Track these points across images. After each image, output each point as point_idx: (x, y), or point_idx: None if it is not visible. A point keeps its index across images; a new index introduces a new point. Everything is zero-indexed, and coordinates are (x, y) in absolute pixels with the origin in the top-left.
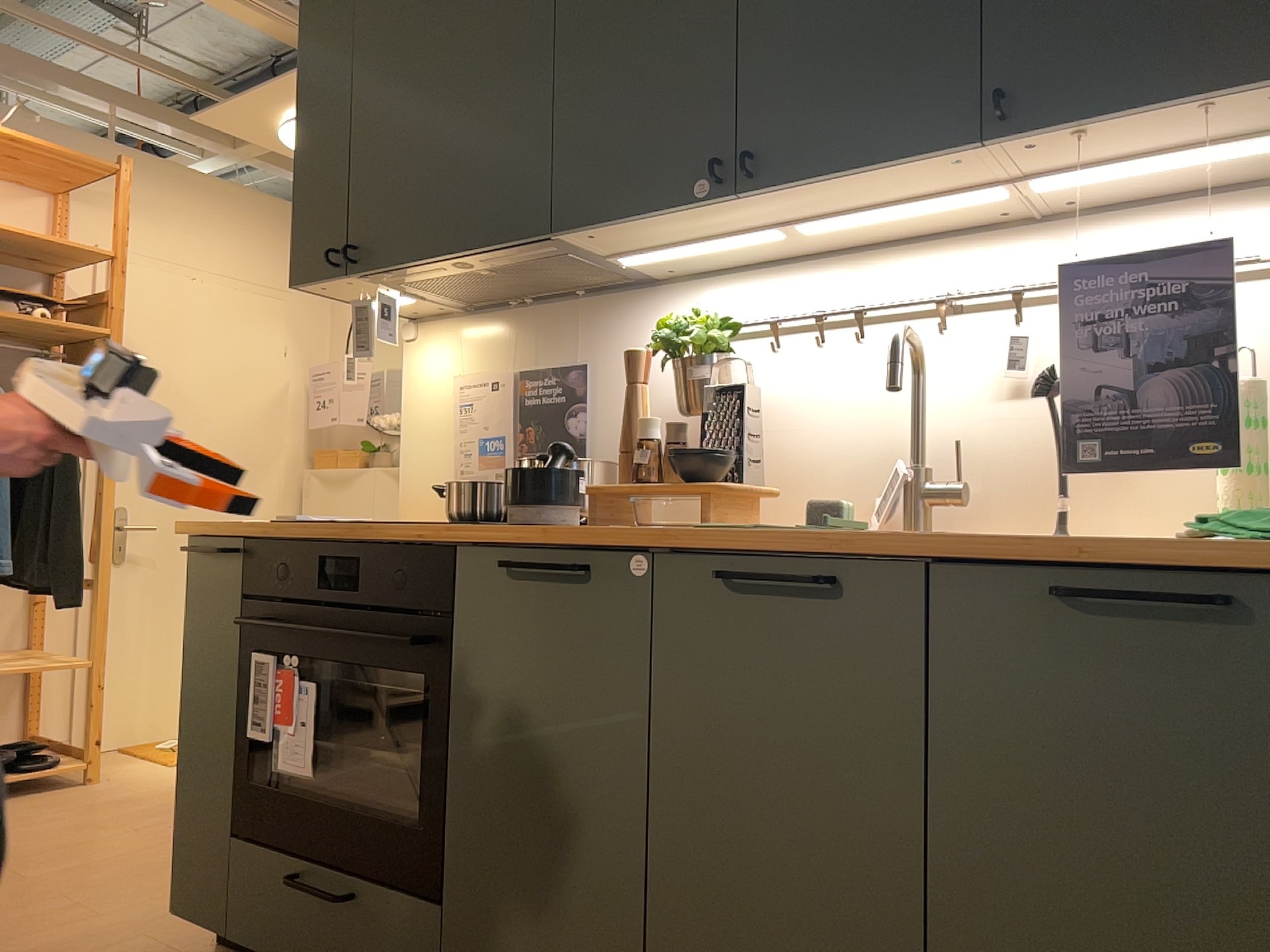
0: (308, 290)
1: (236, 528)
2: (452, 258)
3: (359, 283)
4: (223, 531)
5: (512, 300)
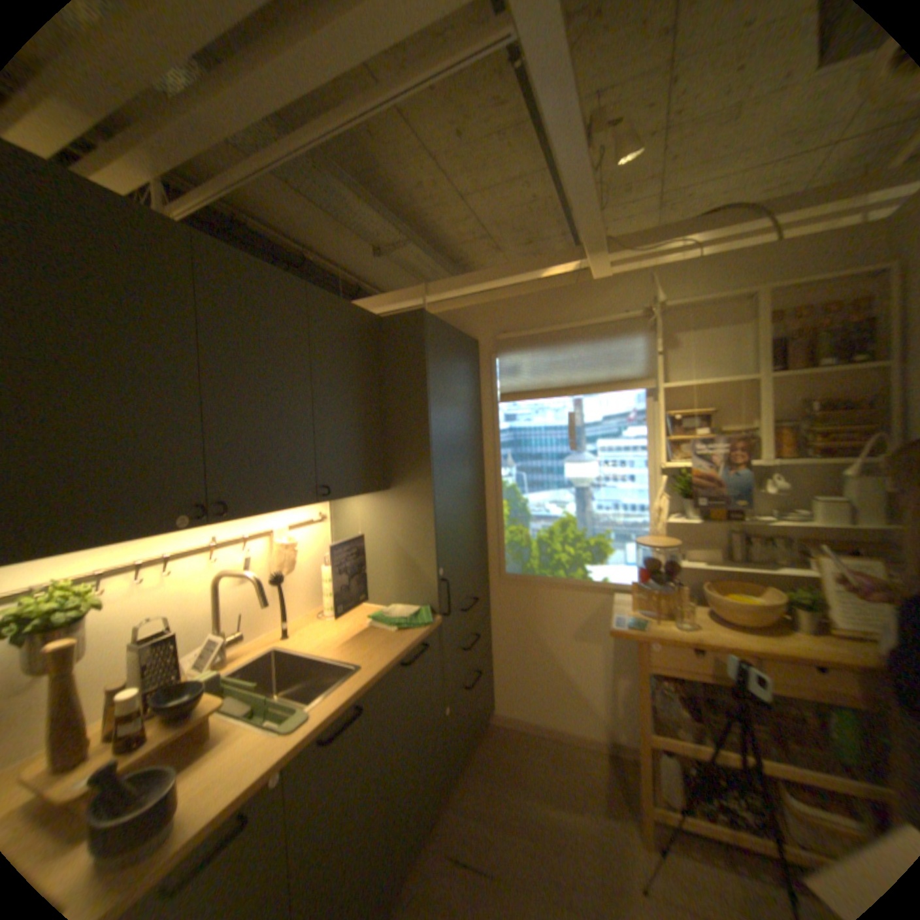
0: None
1: None
2: None
3: None
4: None
5: None
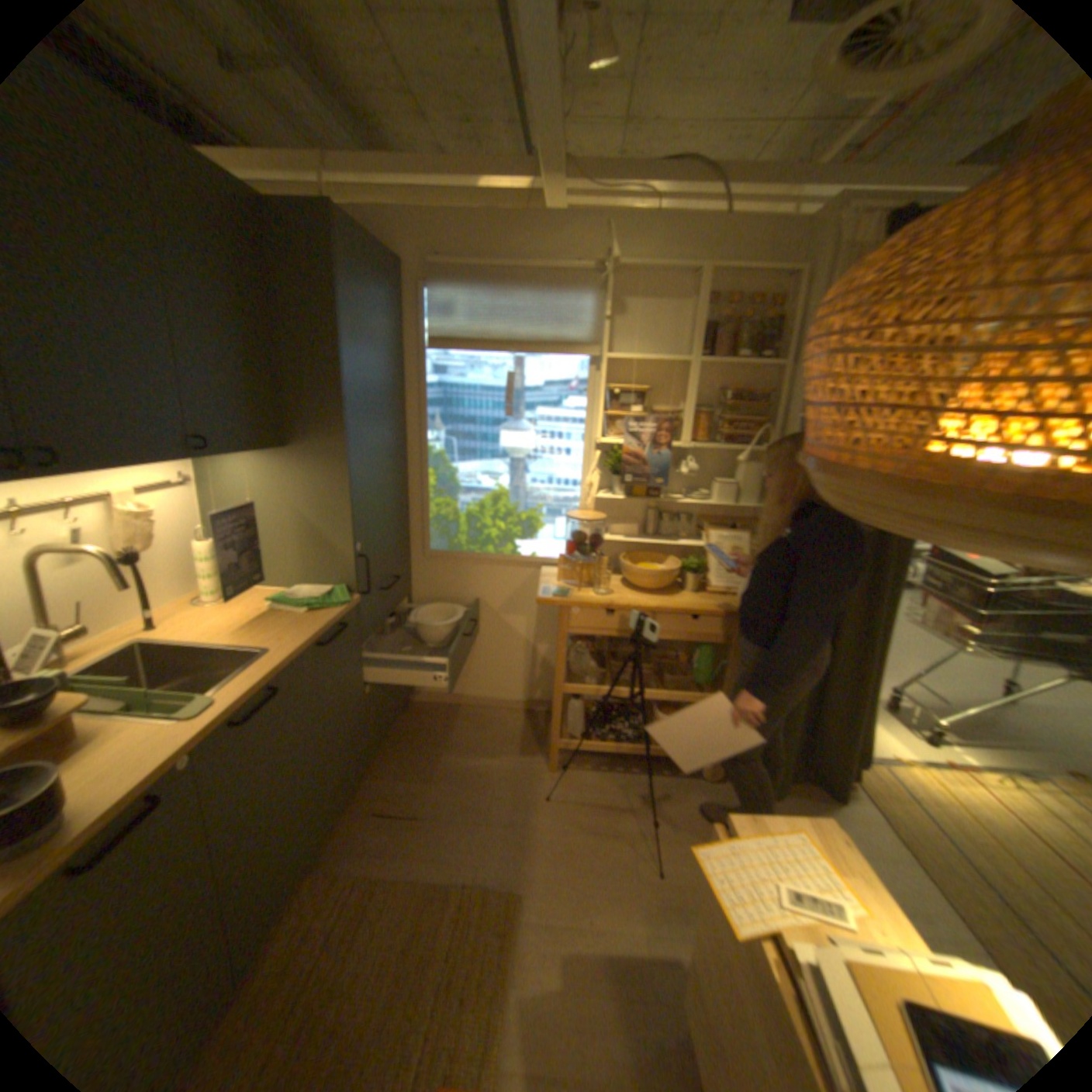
0: None
1: None
2: None
3: None
4: None
5: None
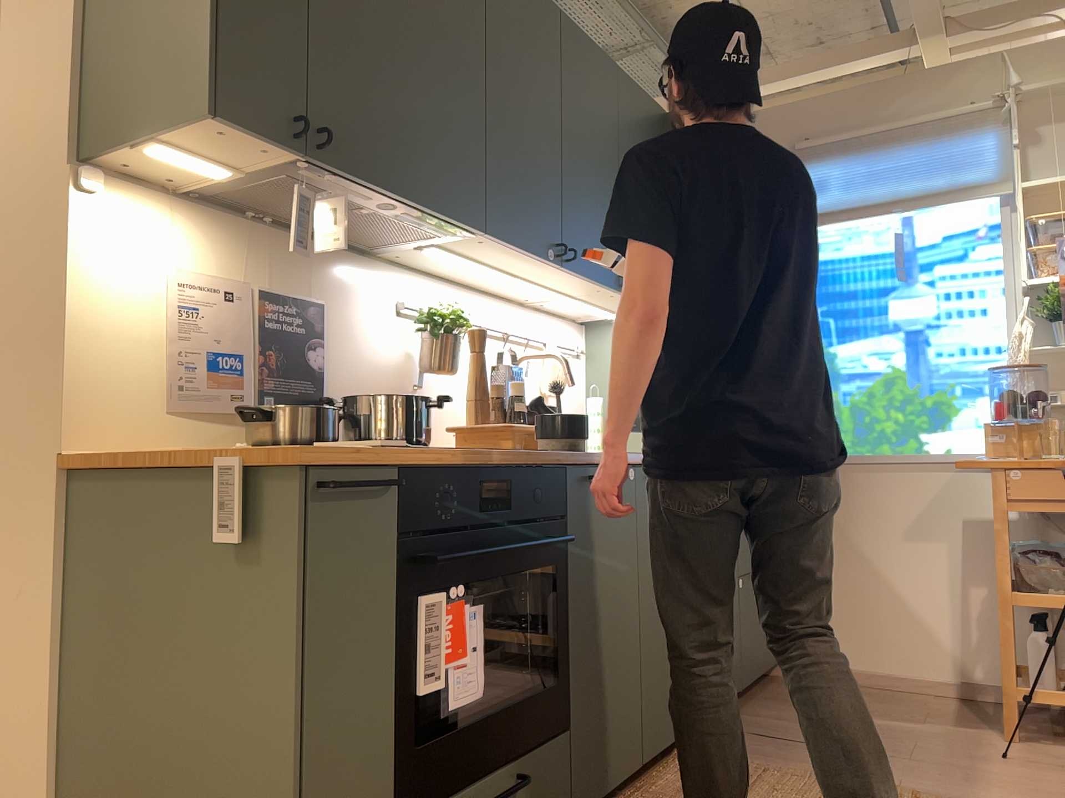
0: (207, 124)
1: (401, 456)
2: (405, 202)
3: (269, 155)
4: (378, 459)
5: (255, 213)
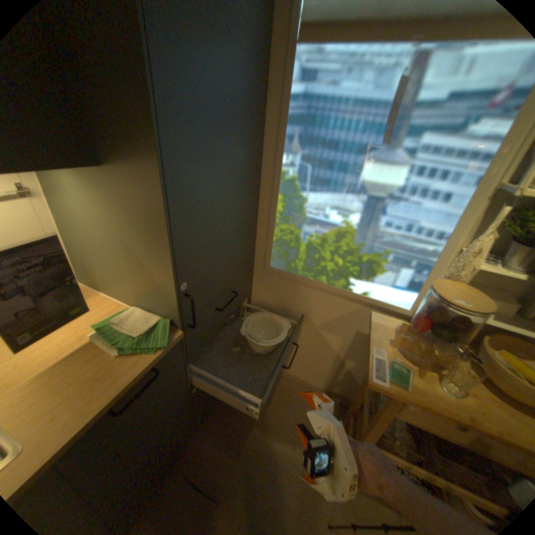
0: None
1: None
2: None
3: None
4: None
5: None
